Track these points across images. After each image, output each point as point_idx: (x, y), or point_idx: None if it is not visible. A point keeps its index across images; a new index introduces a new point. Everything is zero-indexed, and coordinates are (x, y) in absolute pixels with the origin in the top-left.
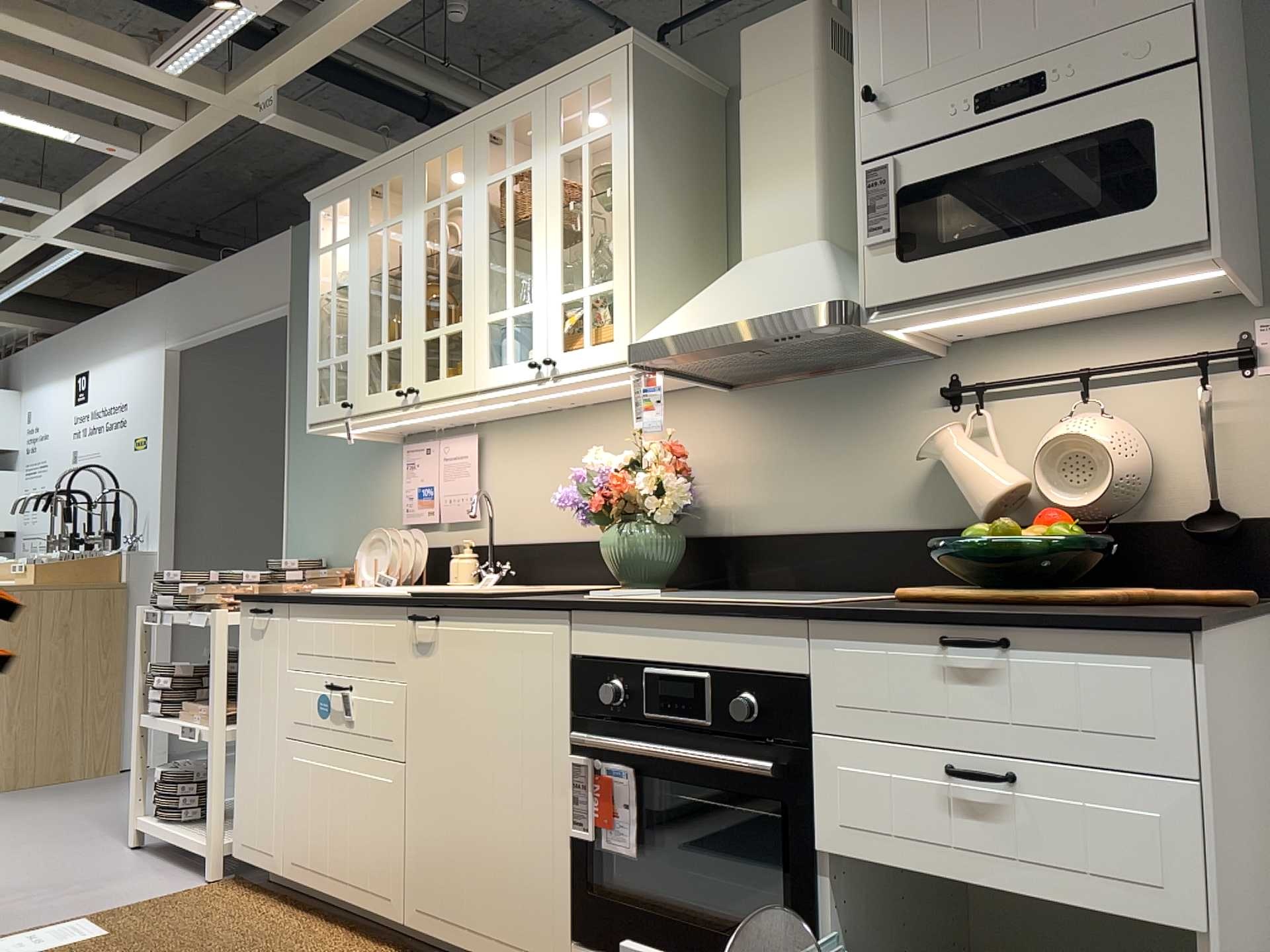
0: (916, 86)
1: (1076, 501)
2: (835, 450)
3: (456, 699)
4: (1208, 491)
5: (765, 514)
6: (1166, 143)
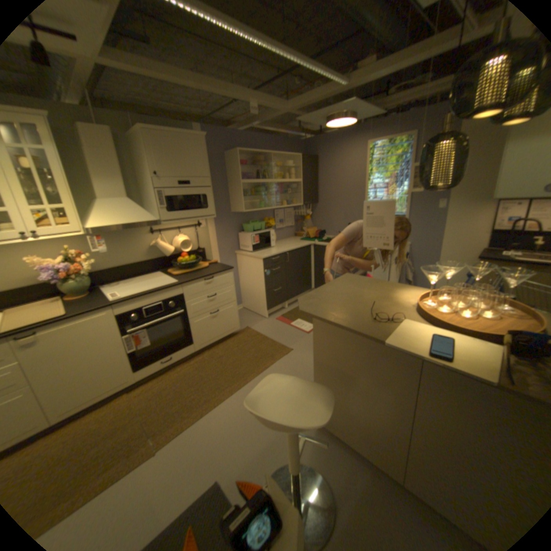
0: (166, 174)
1: (187, 250)
2: (124, 245)
3: (61, 349)
4: (198, 245)
5: (104, 264)
6: (210, 199)
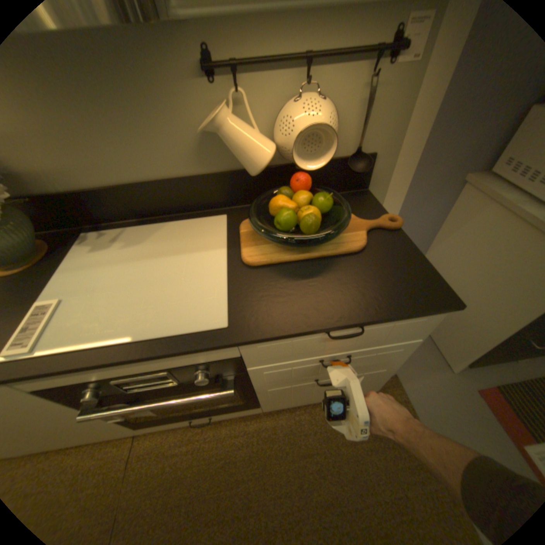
0: None
1: (313, 166)
2: (117, 118)
3: None
4: (357, 141)
5: (79, 174)
6: None
